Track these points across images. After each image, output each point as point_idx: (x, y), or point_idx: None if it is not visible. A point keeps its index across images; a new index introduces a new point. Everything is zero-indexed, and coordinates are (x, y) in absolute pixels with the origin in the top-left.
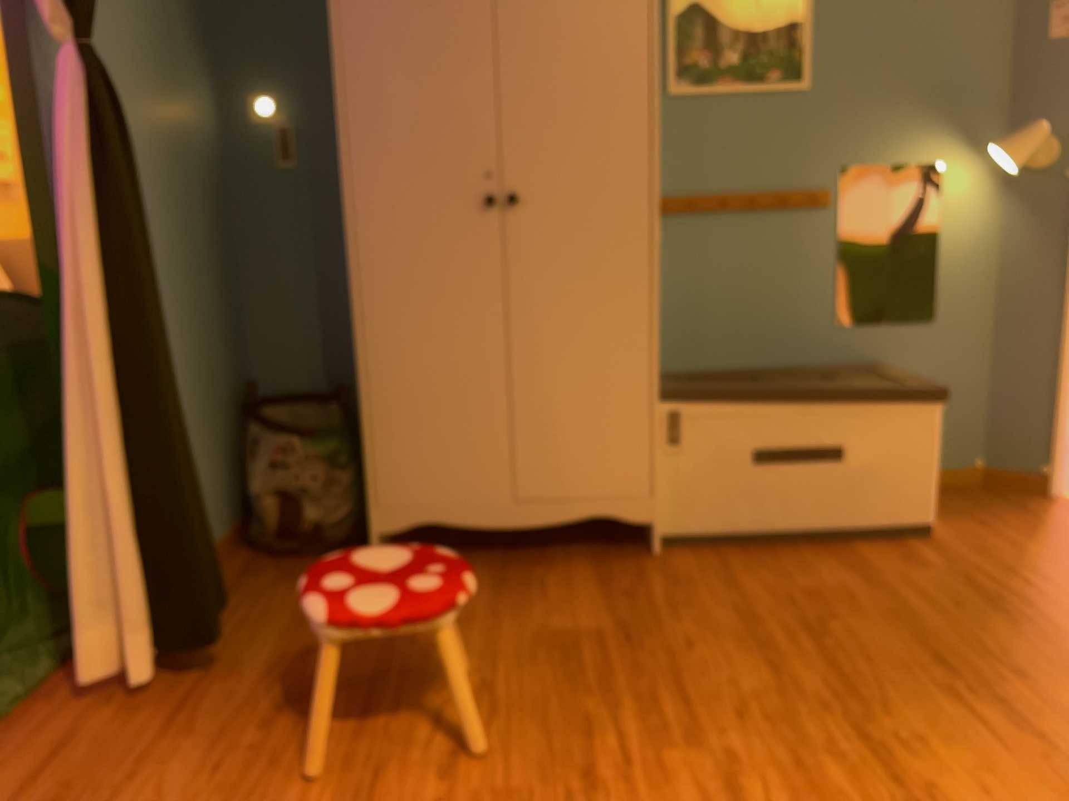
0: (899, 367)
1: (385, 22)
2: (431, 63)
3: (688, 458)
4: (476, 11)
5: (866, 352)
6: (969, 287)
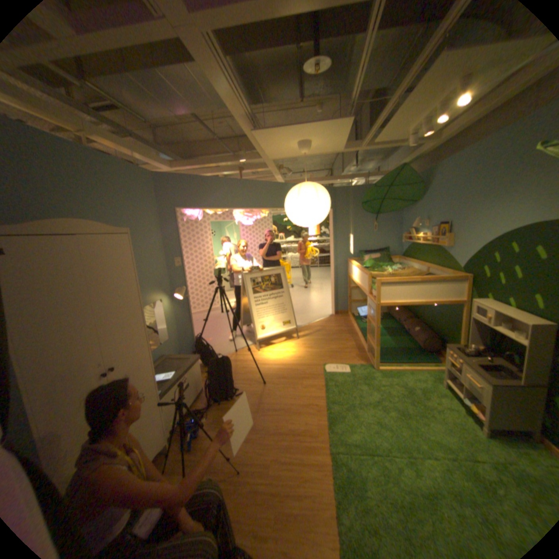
0: (164, 354)
1: (41, 318)
2: (68, 330)
3: (163, 416)
4: (68, 298)
5: (157, 355)
6: (171, 328)
